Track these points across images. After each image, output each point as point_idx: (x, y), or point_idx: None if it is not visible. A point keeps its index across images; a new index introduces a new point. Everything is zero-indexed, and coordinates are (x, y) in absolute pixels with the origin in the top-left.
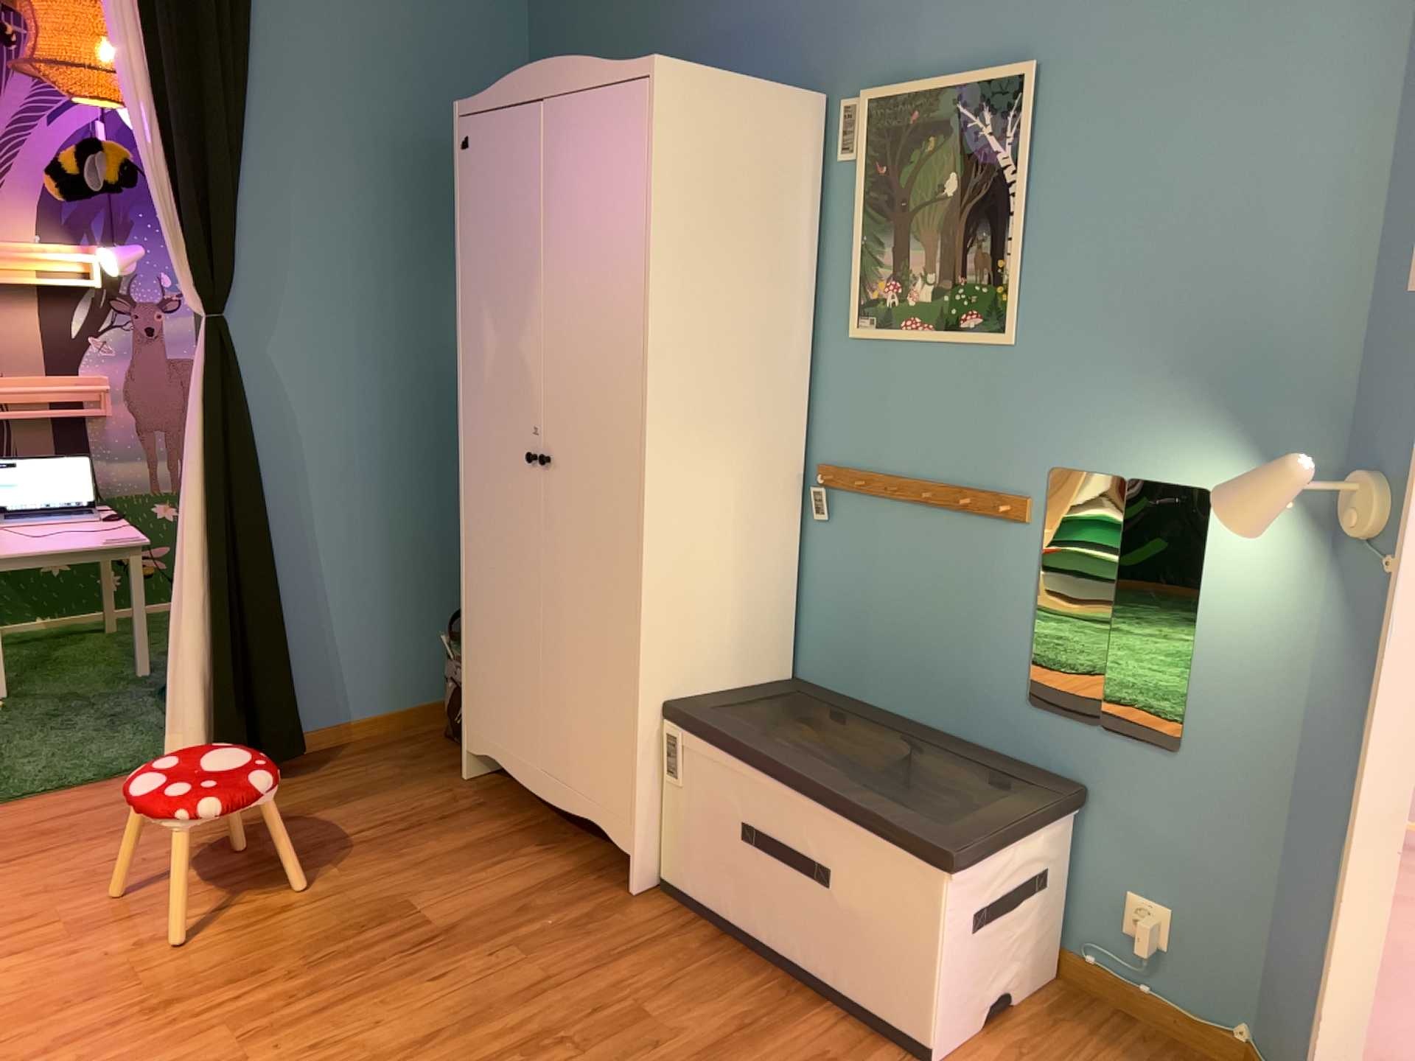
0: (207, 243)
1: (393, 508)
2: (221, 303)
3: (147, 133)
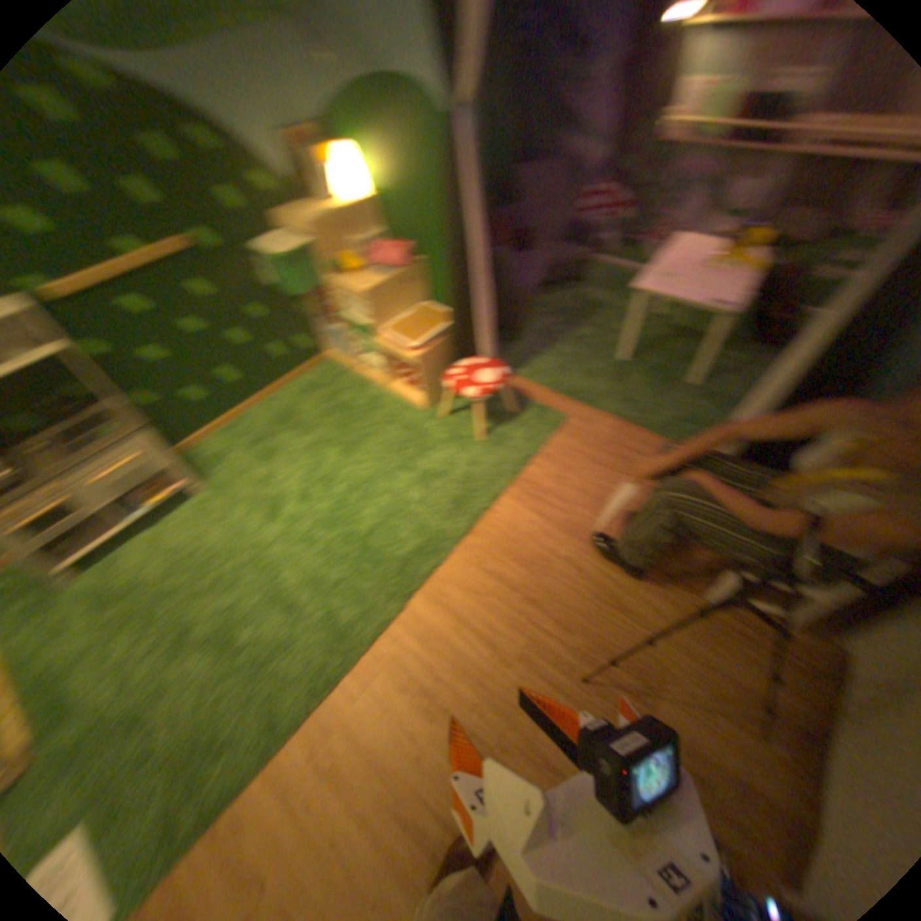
0: None
1: None
2: None
3: None
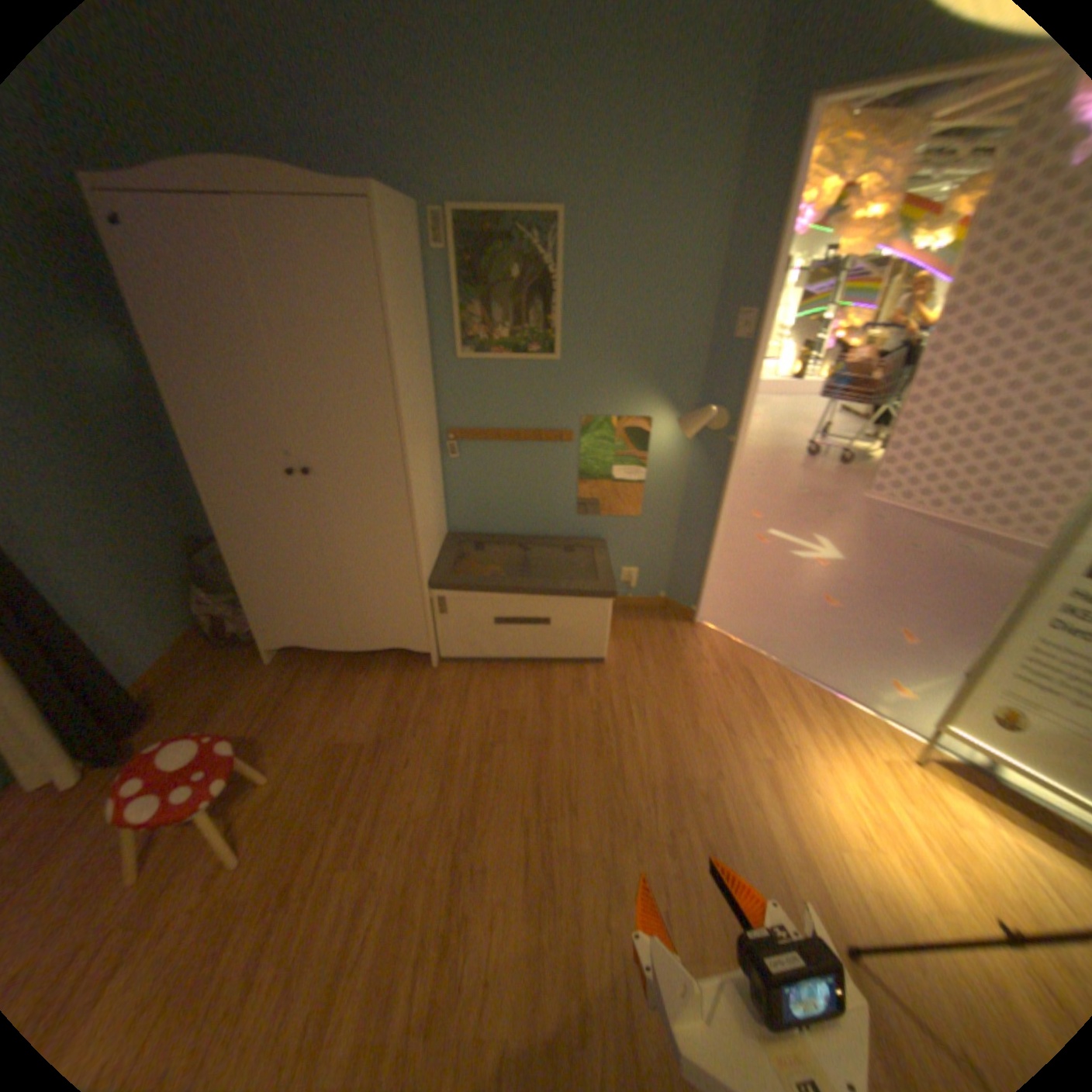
0: None
1: (106, 526)
2: None
3: None
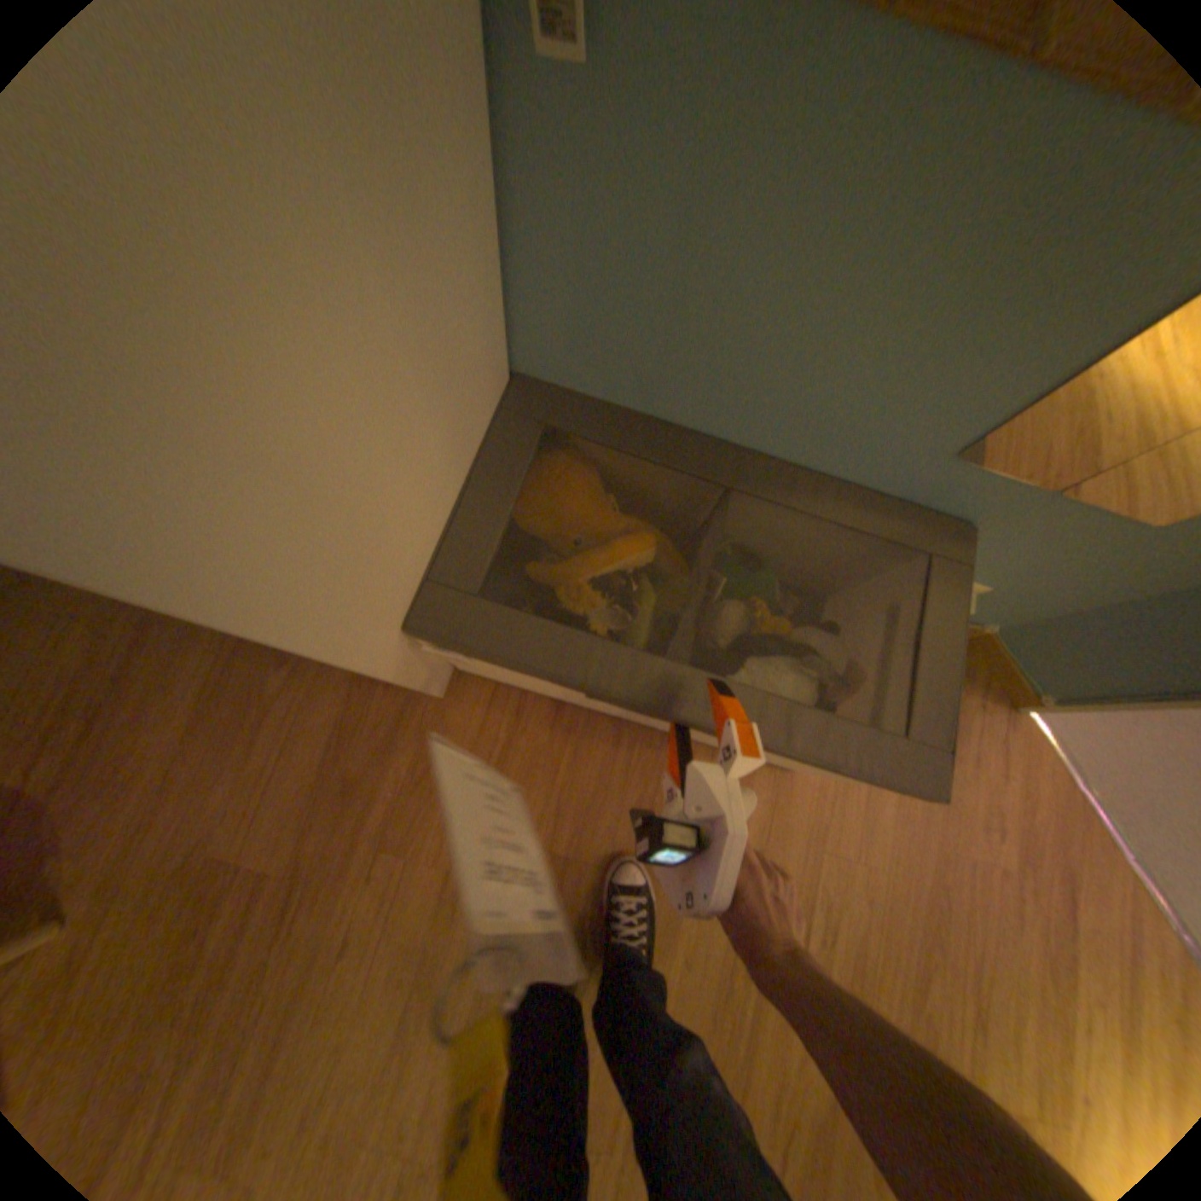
0: None
1: None
2: None
3: None
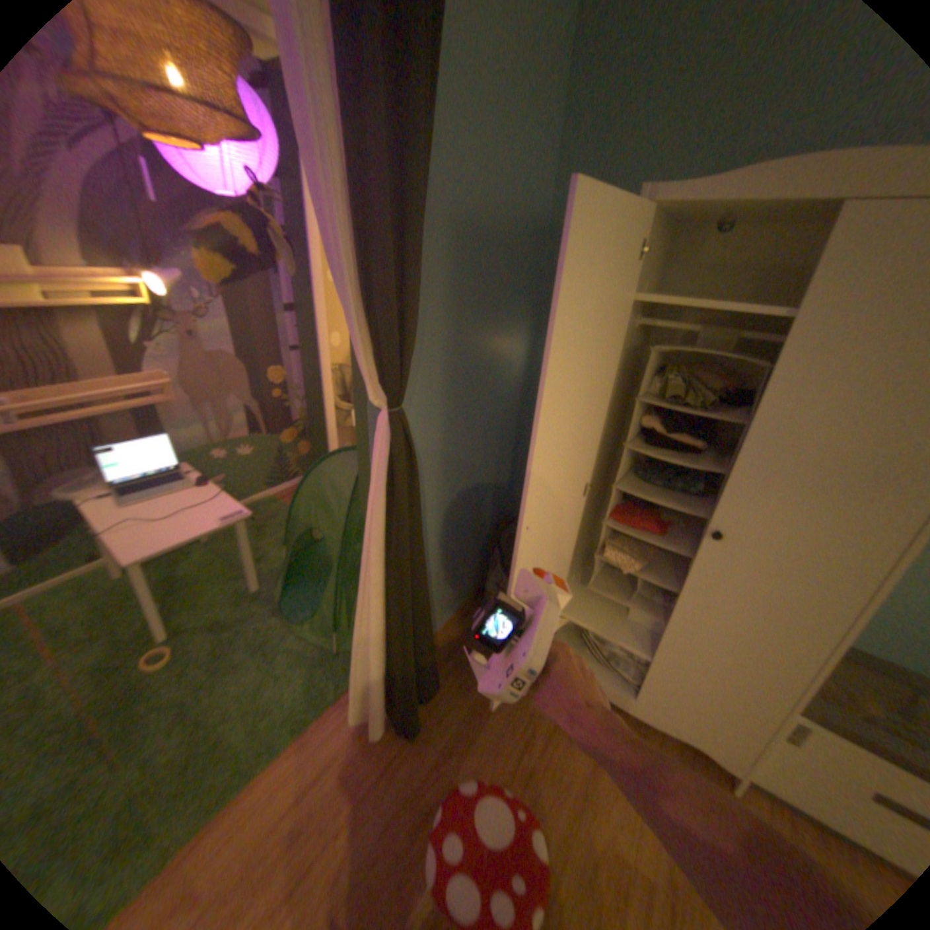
0: (400, 339)
1: (466, 500)
2: (405, 397)
3: (339, 203)
